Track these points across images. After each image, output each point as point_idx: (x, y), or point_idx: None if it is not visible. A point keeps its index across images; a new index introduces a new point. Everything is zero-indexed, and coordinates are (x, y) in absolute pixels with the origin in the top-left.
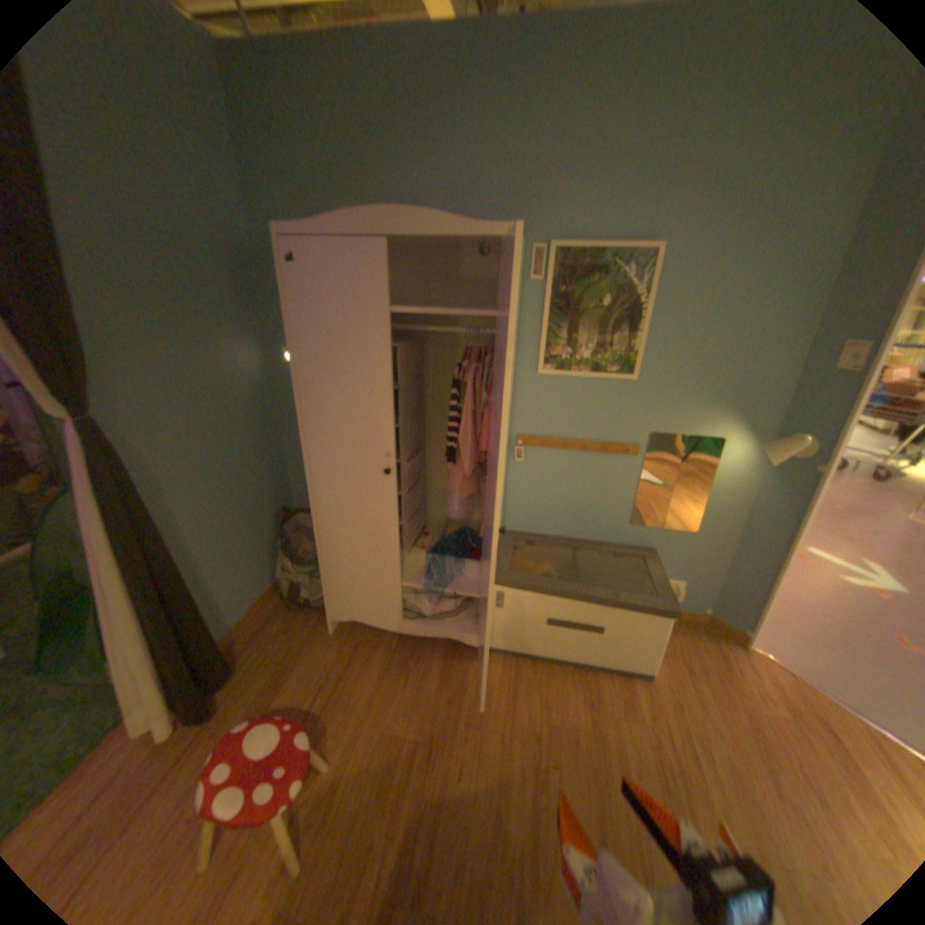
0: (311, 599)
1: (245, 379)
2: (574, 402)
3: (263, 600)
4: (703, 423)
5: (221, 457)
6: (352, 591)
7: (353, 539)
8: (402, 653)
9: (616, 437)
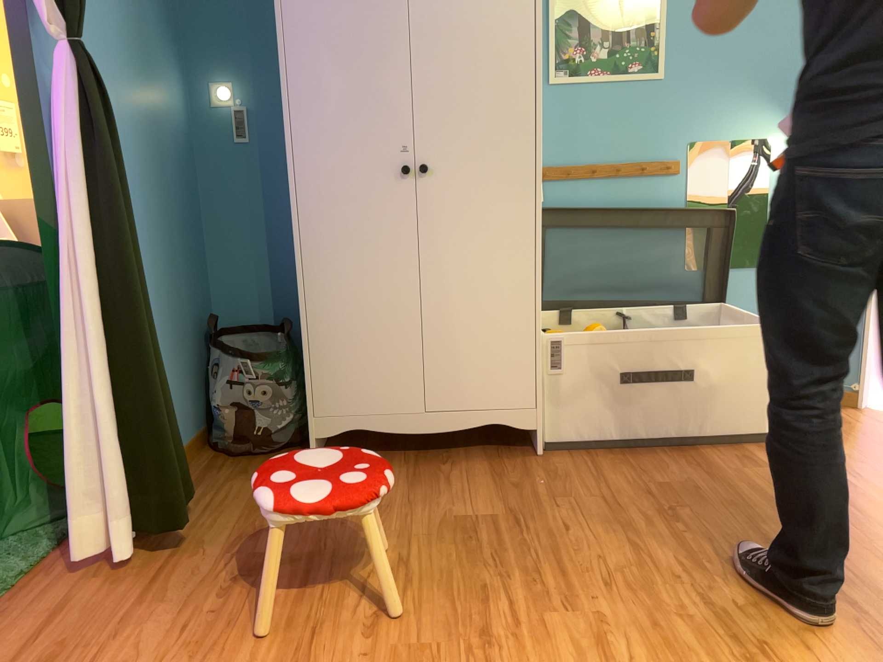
0: (272, 425)
1: (175, 115)
2: (595, 117)
3: (193, 445)
4: (743, 124)
5: (155, 201)
6: (346, 374)
7: (350, 286)
8: (422, 462)
9: (650, 155)
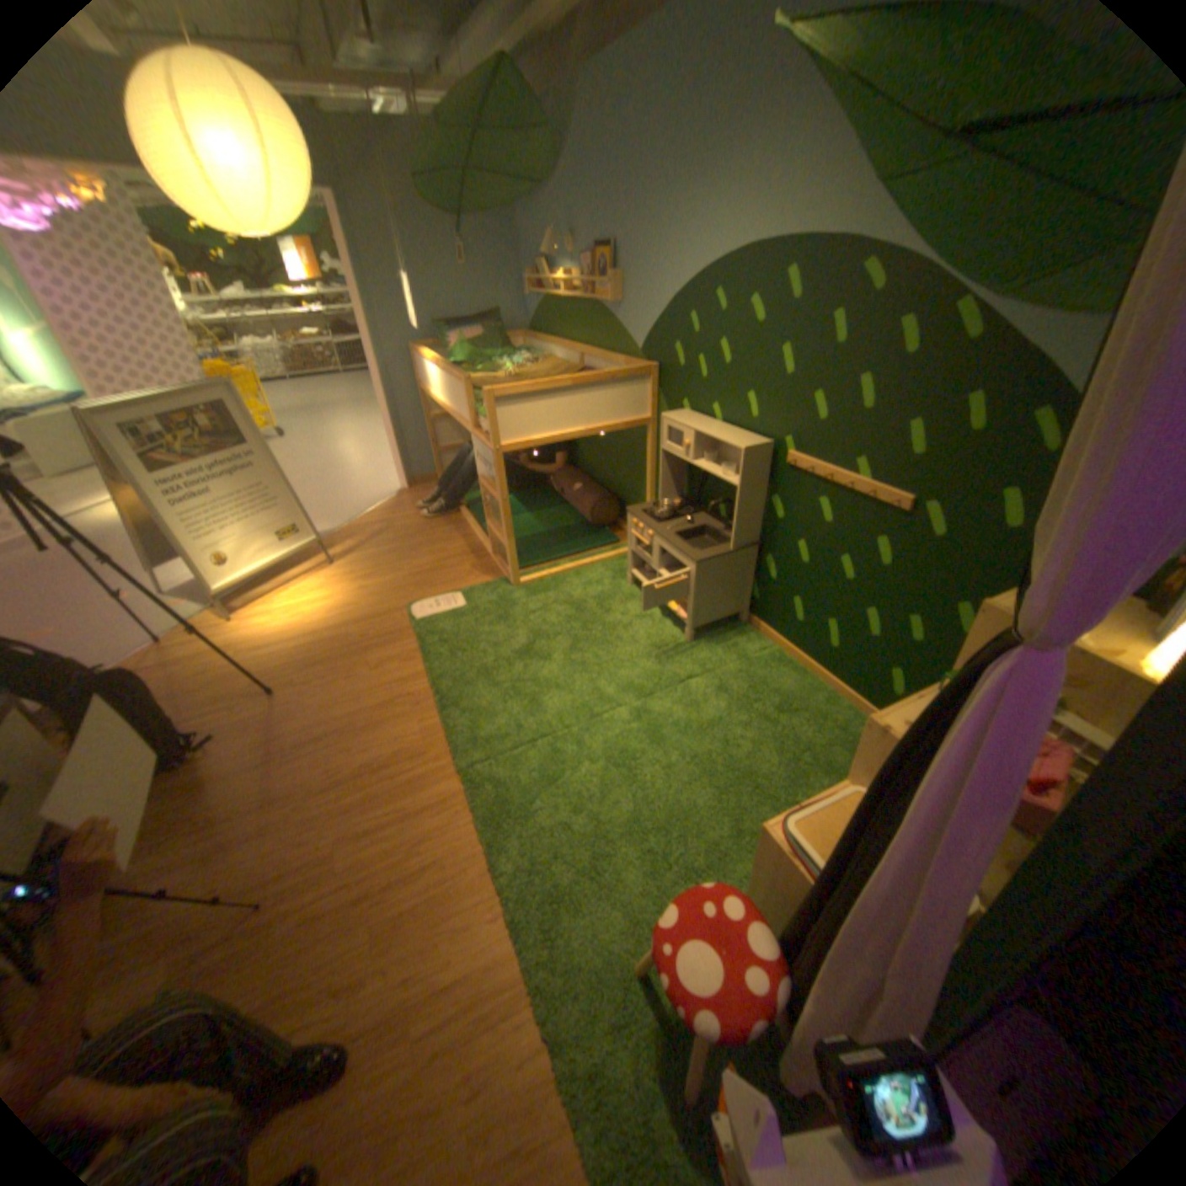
0: None
1: None
2: None
3: None
4: None
5: None
6: None
7: None
8: None
9: None
